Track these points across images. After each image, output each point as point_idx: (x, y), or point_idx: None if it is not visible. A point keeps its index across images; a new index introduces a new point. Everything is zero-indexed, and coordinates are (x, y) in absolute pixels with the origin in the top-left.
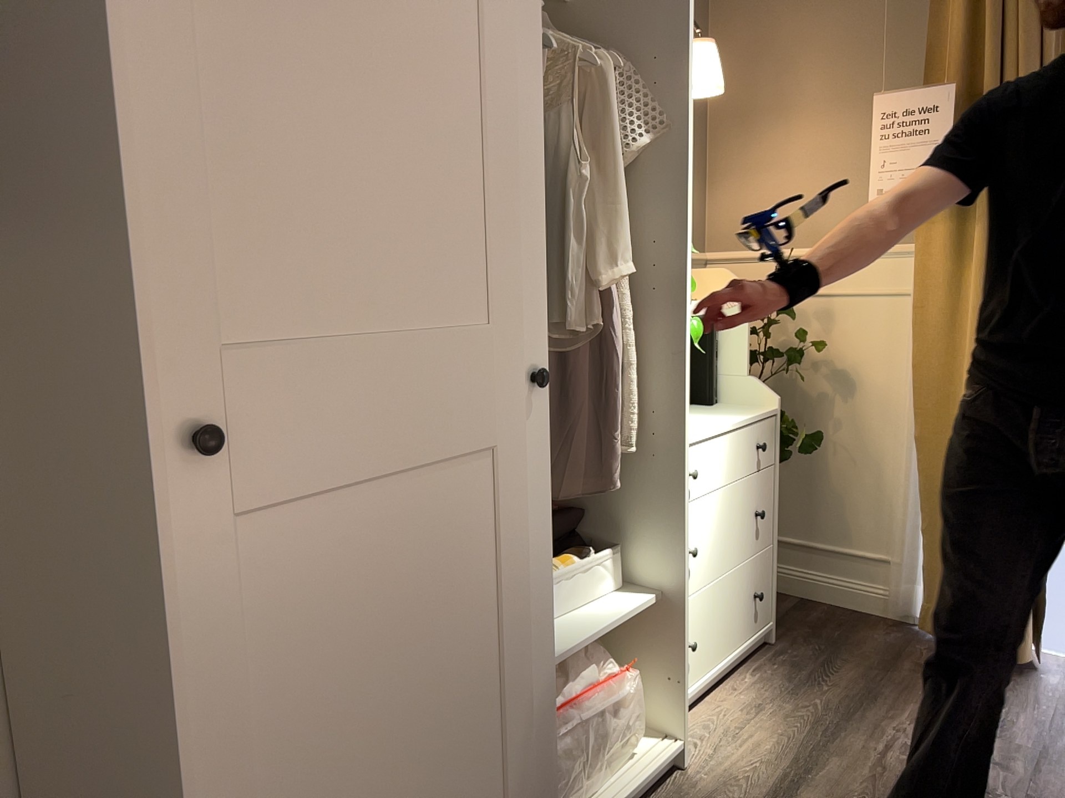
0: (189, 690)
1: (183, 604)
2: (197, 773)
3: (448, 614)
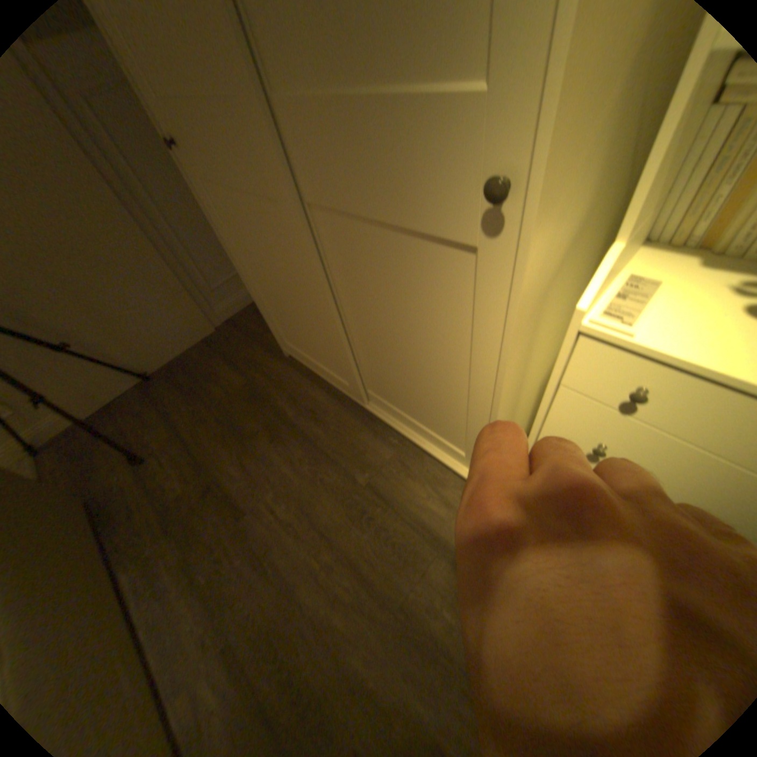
0: (219, 234)
1: (204, 206)
2: (233, 258)
3: (289, 276)
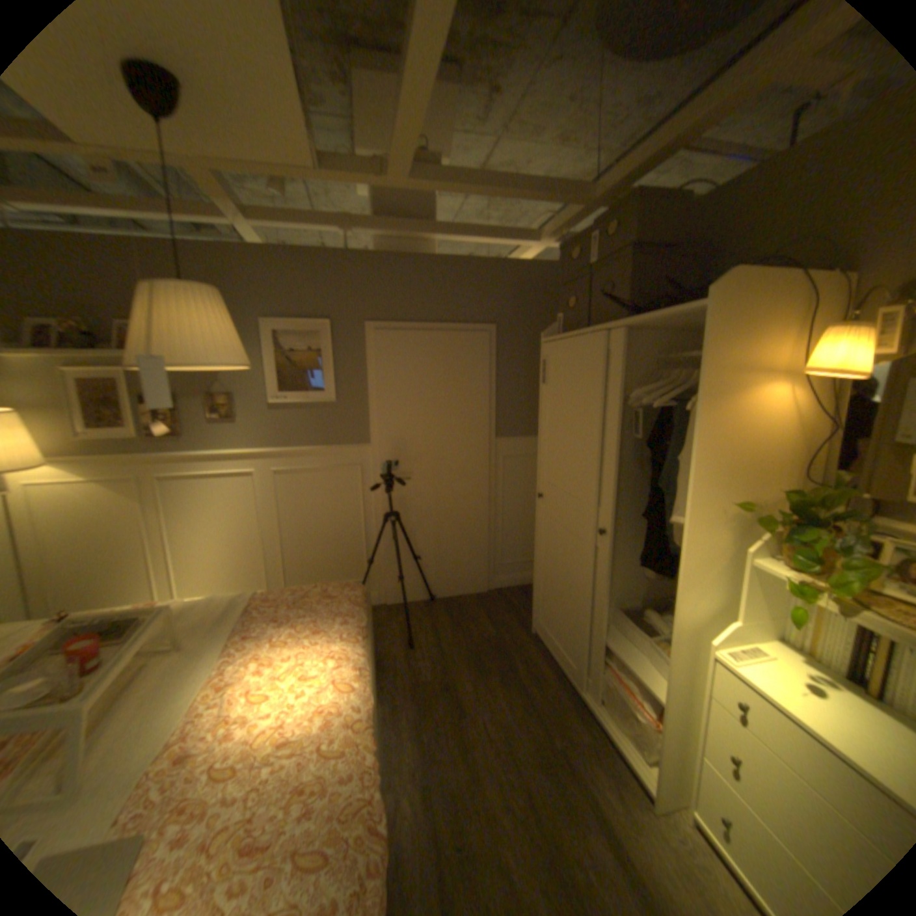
0: (537, 538)
1: (537, 523)
2: (536, 553)
3: (570, 576)
